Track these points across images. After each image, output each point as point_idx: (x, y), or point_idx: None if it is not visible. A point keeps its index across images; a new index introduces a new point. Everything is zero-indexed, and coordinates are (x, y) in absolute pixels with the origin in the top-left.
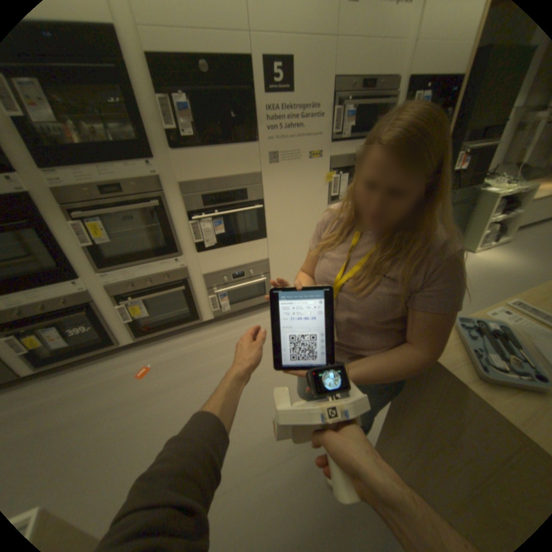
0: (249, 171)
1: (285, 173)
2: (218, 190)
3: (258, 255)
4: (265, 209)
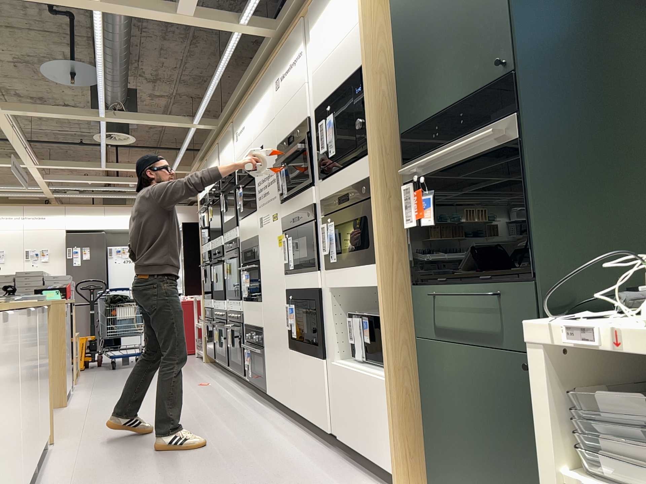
0: (254, 233)
1: (265, 236)
2: (250, 249)
3: (259, 320)
4: (260, 270)
